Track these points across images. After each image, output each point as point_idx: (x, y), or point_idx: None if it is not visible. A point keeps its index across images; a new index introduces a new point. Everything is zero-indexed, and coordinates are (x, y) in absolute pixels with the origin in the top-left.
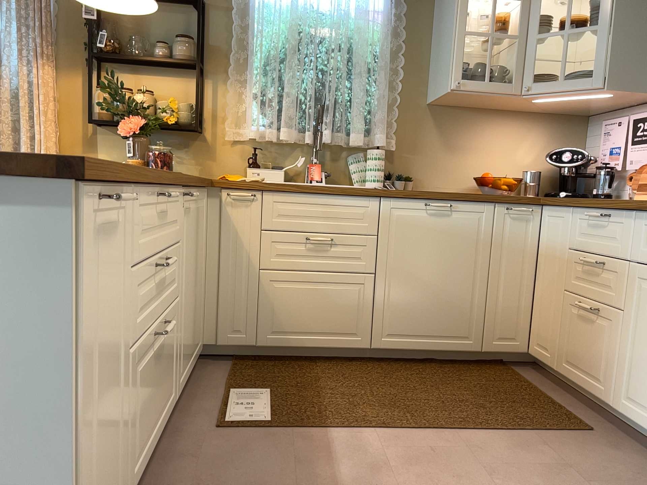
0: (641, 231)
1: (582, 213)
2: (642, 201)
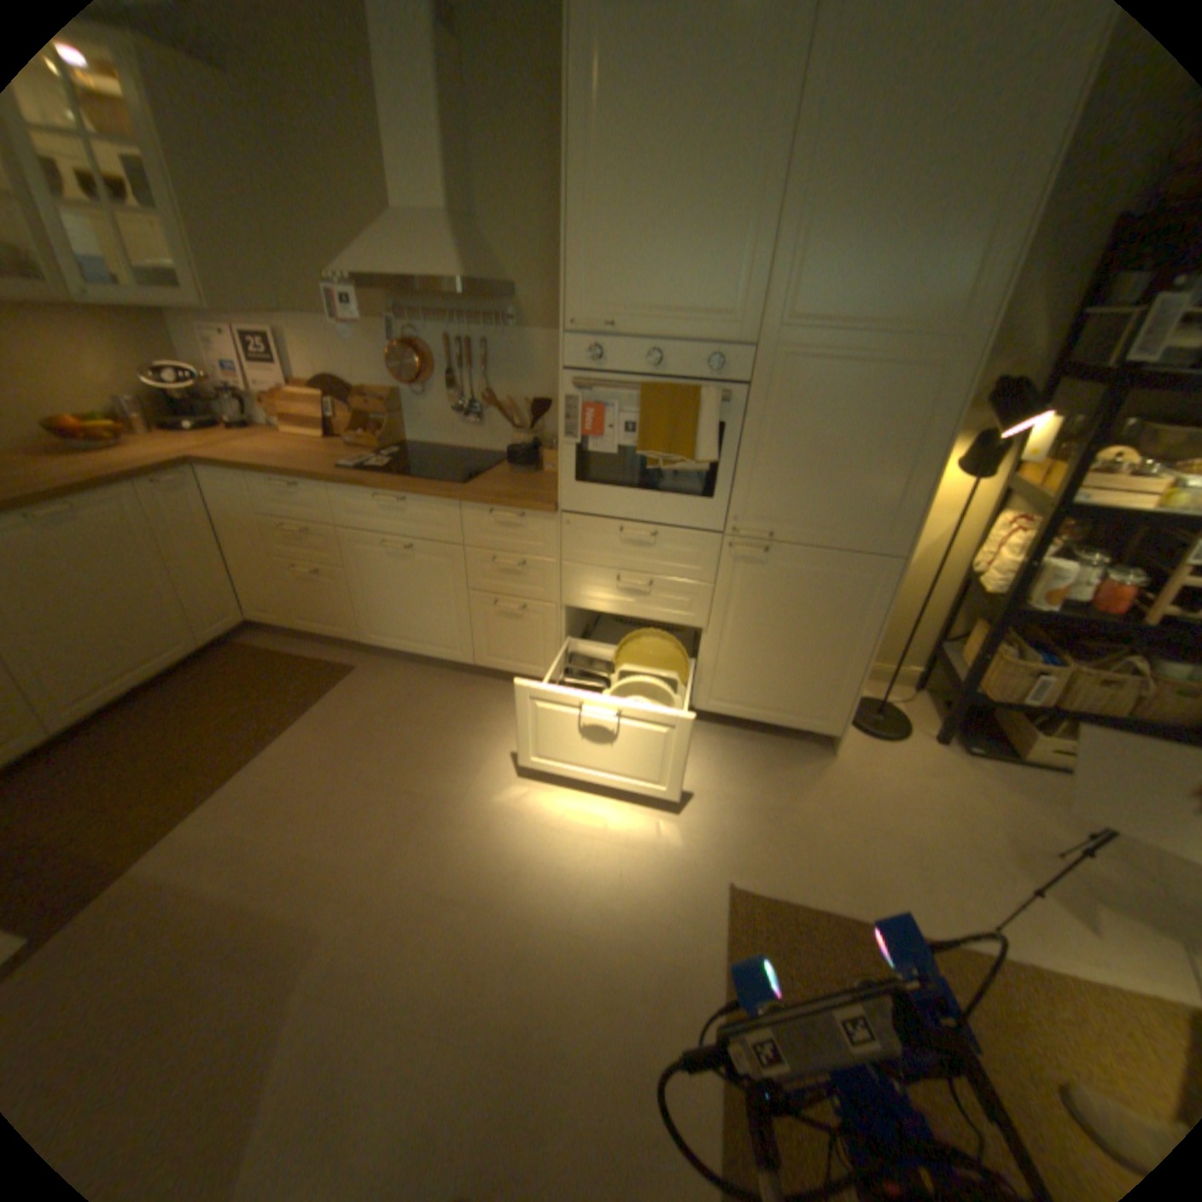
0: (335, 501)
1: (257, 481)
2: (323, 471)
